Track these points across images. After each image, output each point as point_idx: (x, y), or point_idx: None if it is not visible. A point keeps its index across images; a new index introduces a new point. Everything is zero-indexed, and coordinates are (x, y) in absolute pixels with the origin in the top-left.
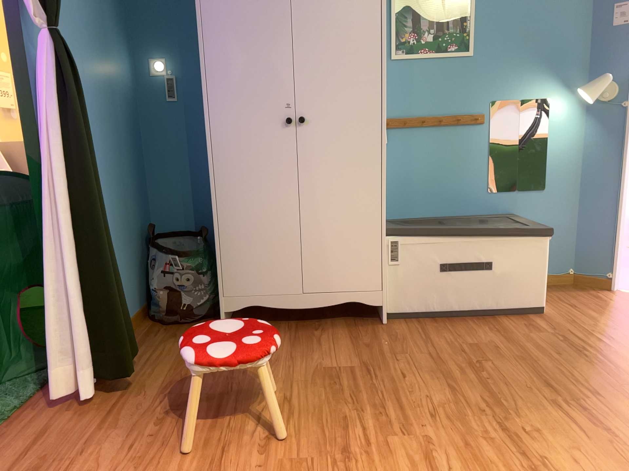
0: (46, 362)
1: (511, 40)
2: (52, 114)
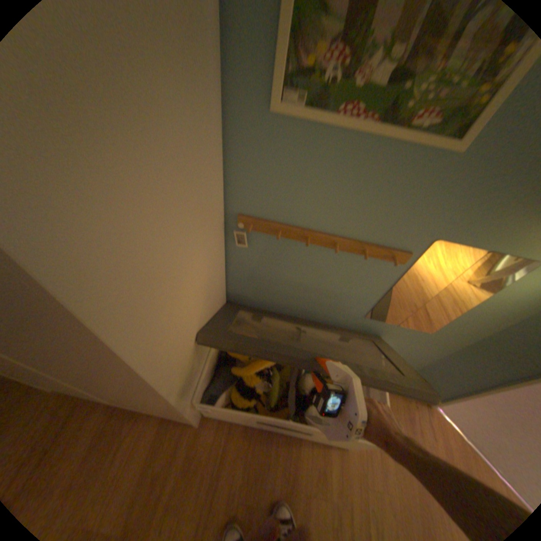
0: None
1: None
2: None
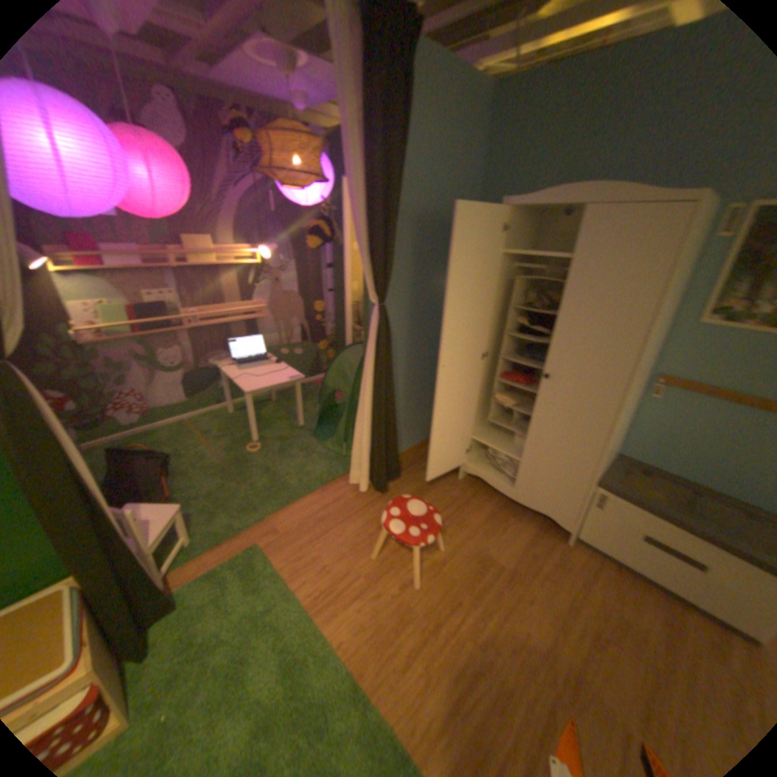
0: (352, 468)
1: None
2: (373, 352)
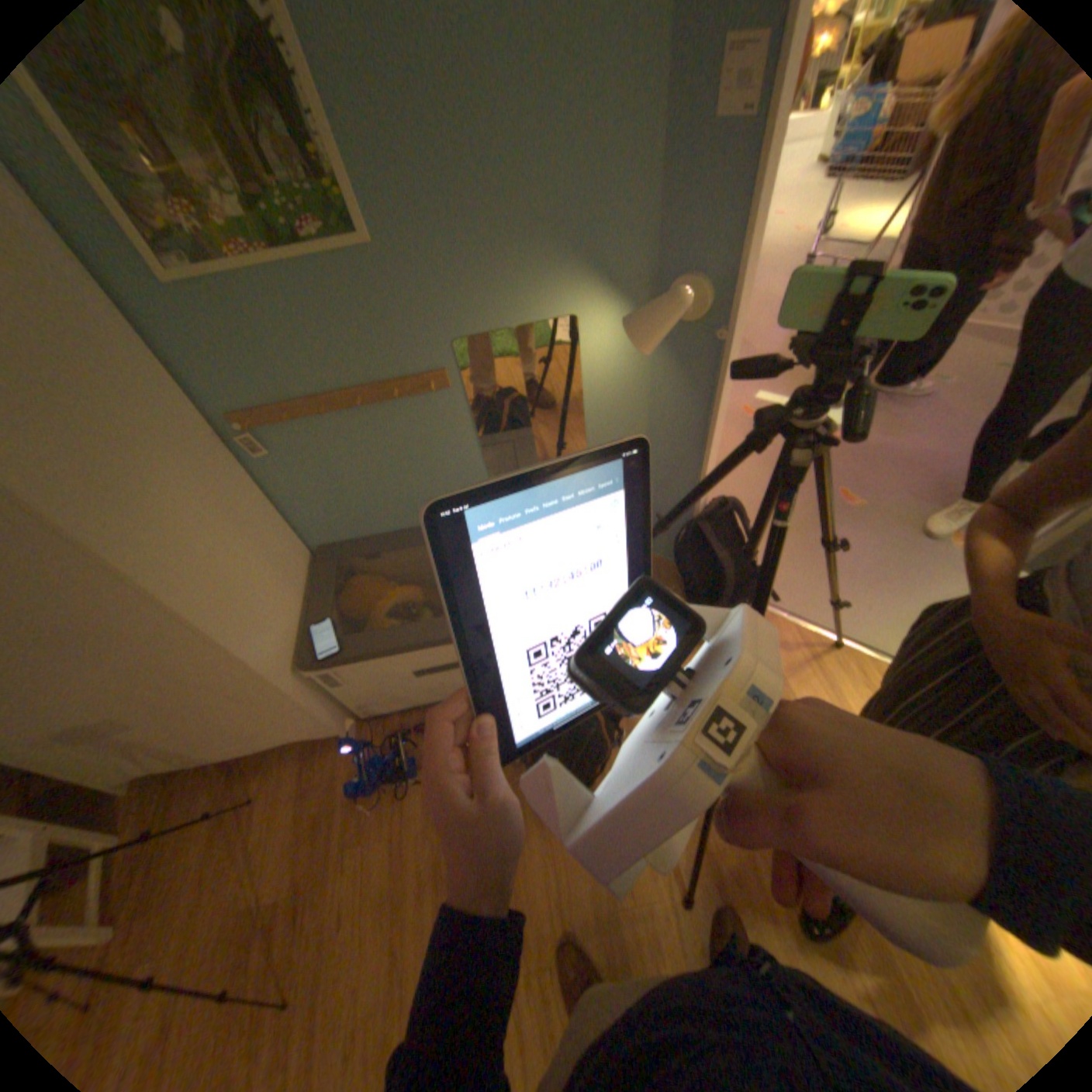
0: None
1: (461, 180)
2: None
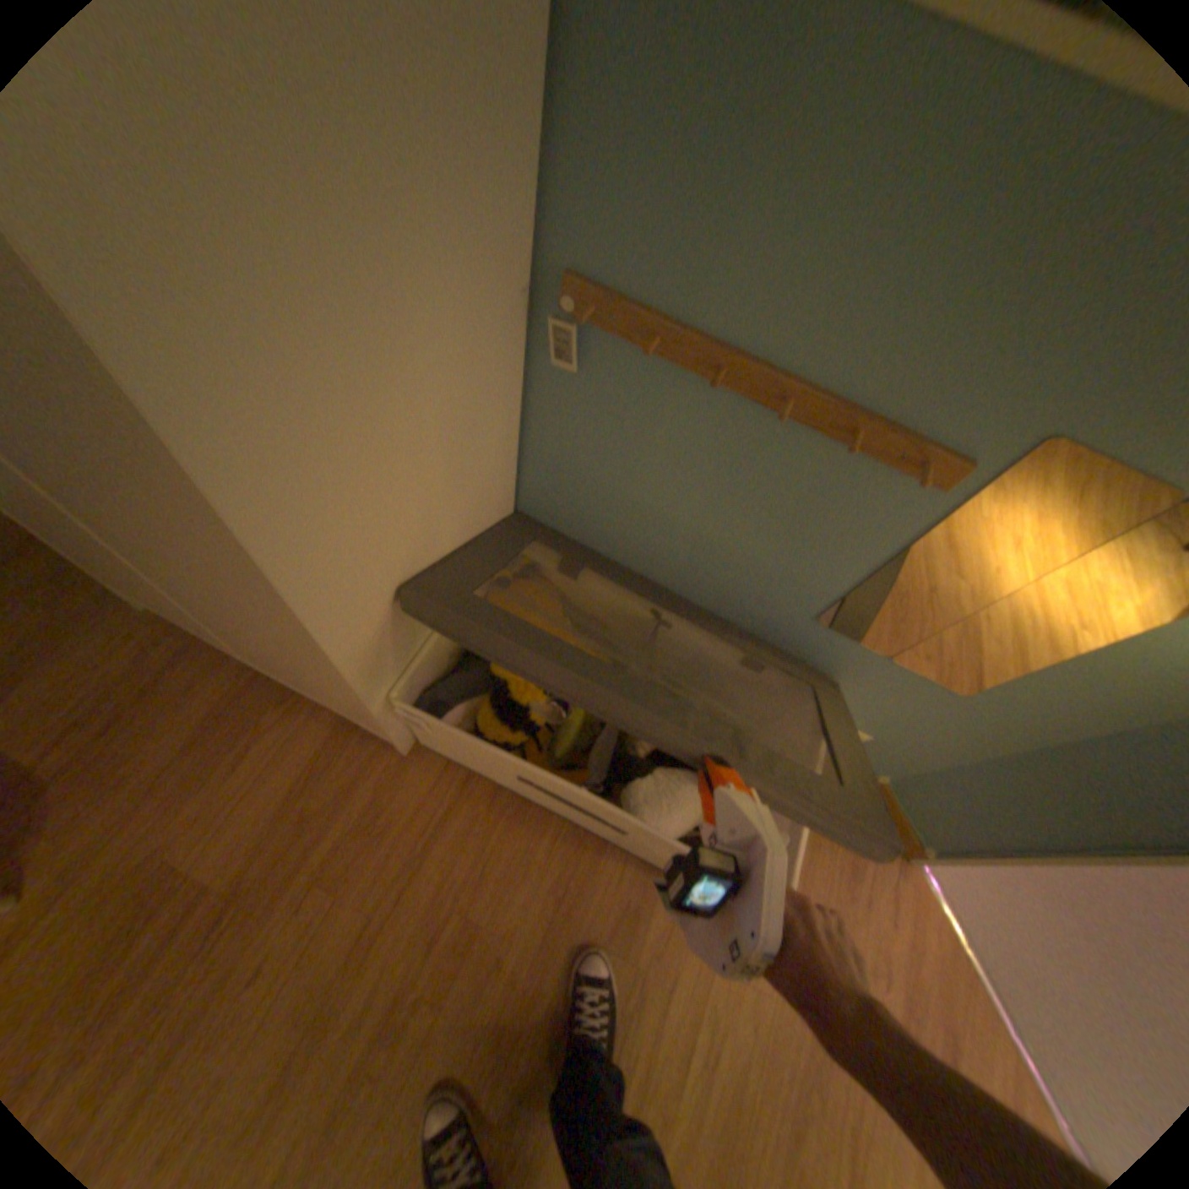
0: None
1: None
2: None
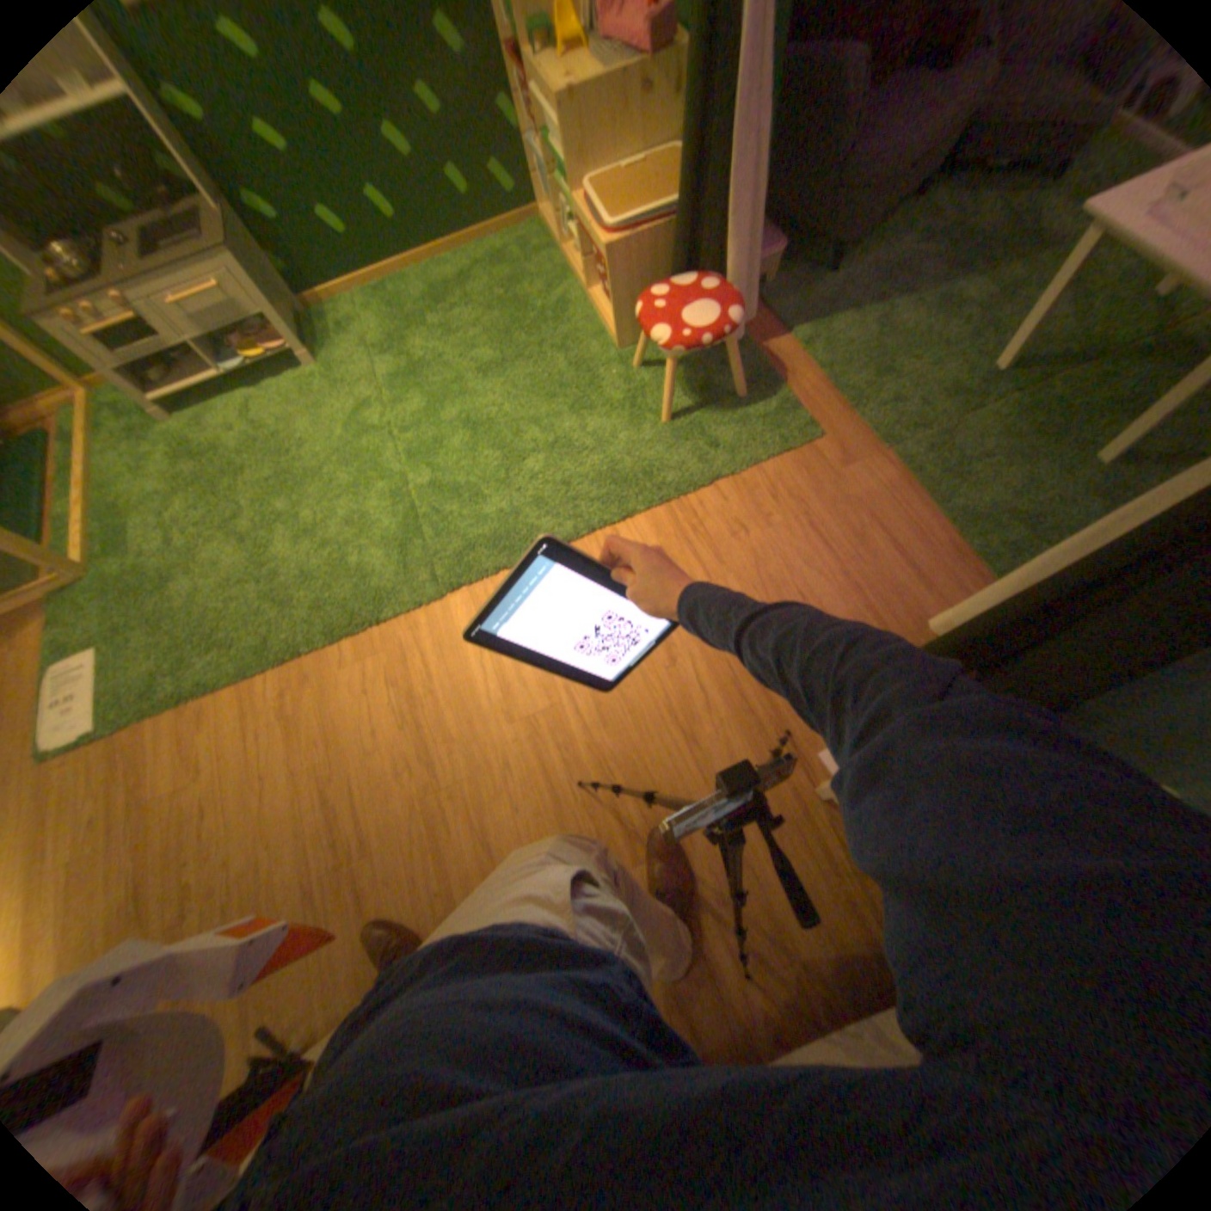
0: None
1: None
2: None
